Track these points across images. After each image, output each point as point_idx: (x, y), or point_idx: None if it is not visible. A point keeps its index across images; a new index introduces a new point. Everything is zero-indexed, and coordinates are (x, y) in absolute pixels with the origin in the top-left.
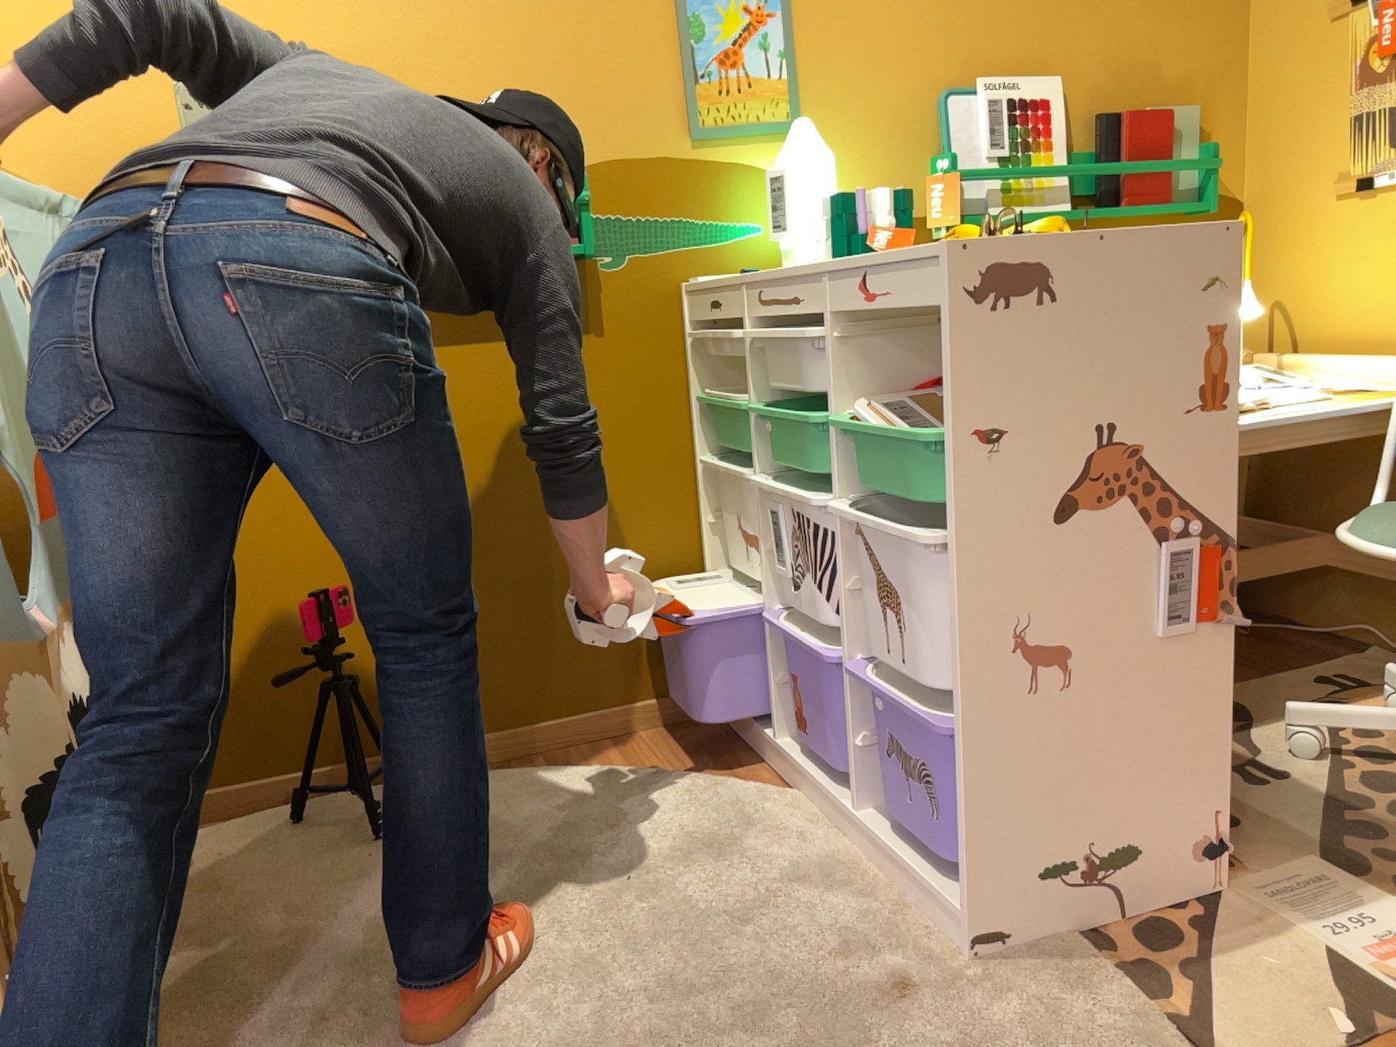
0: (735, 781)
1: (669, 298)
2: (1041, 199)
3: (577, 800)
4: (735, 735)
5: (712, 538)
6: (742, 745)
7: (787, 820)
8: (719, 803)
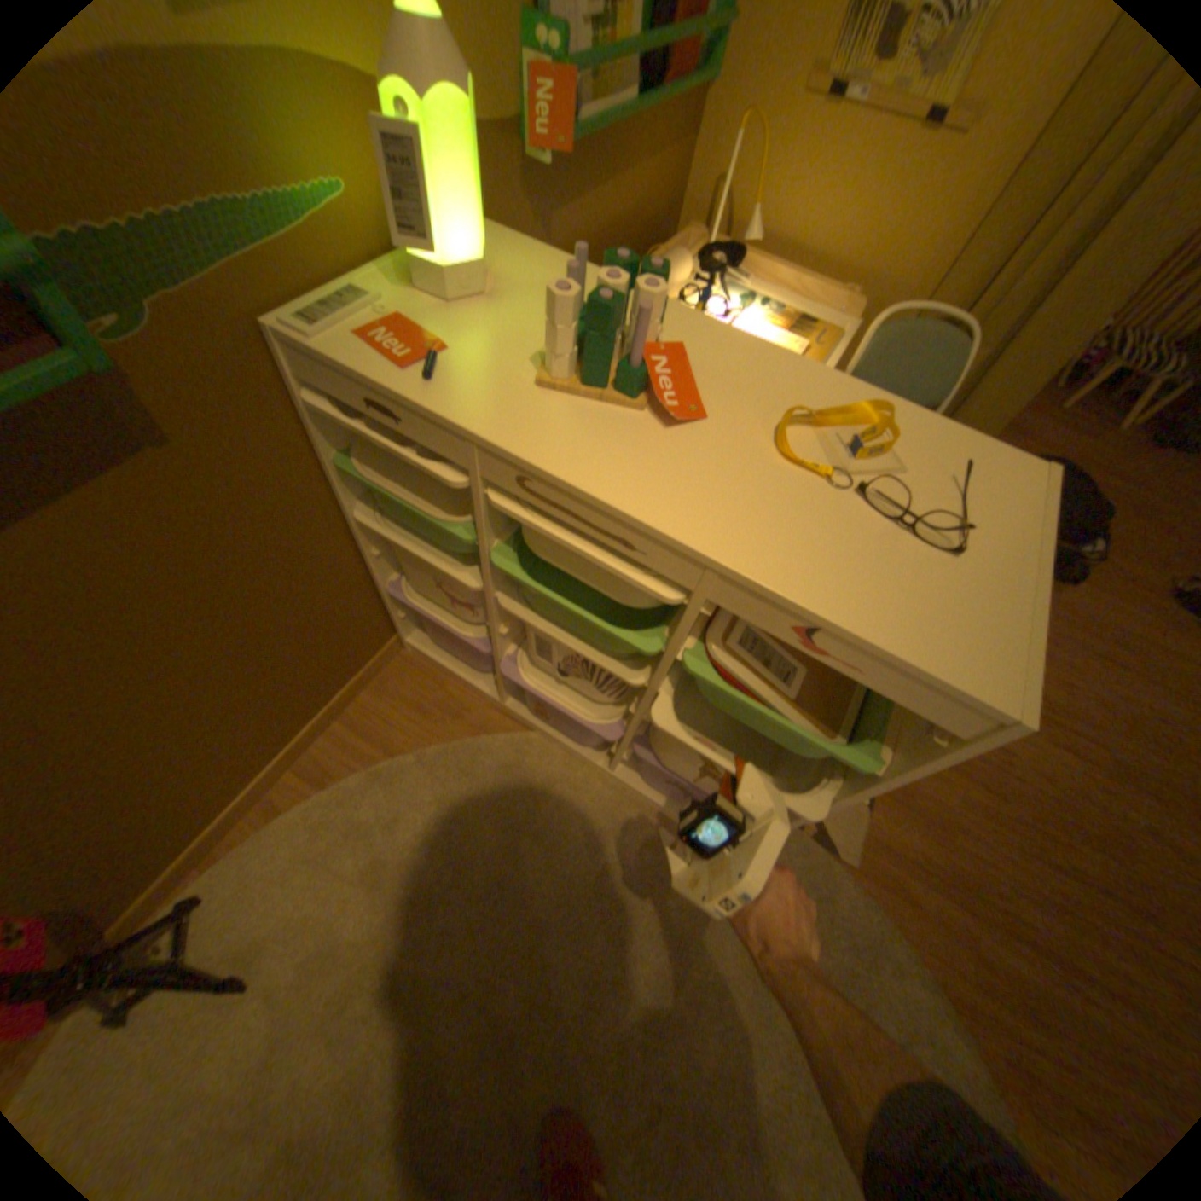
0: (479, 731)
1: (248, 347)
2: (620, 84)
3: (383, 826)
4: (439, 672)
5: (379, 562)
6: (453, 683)
7: (549, 767)
8: (492, 771)
